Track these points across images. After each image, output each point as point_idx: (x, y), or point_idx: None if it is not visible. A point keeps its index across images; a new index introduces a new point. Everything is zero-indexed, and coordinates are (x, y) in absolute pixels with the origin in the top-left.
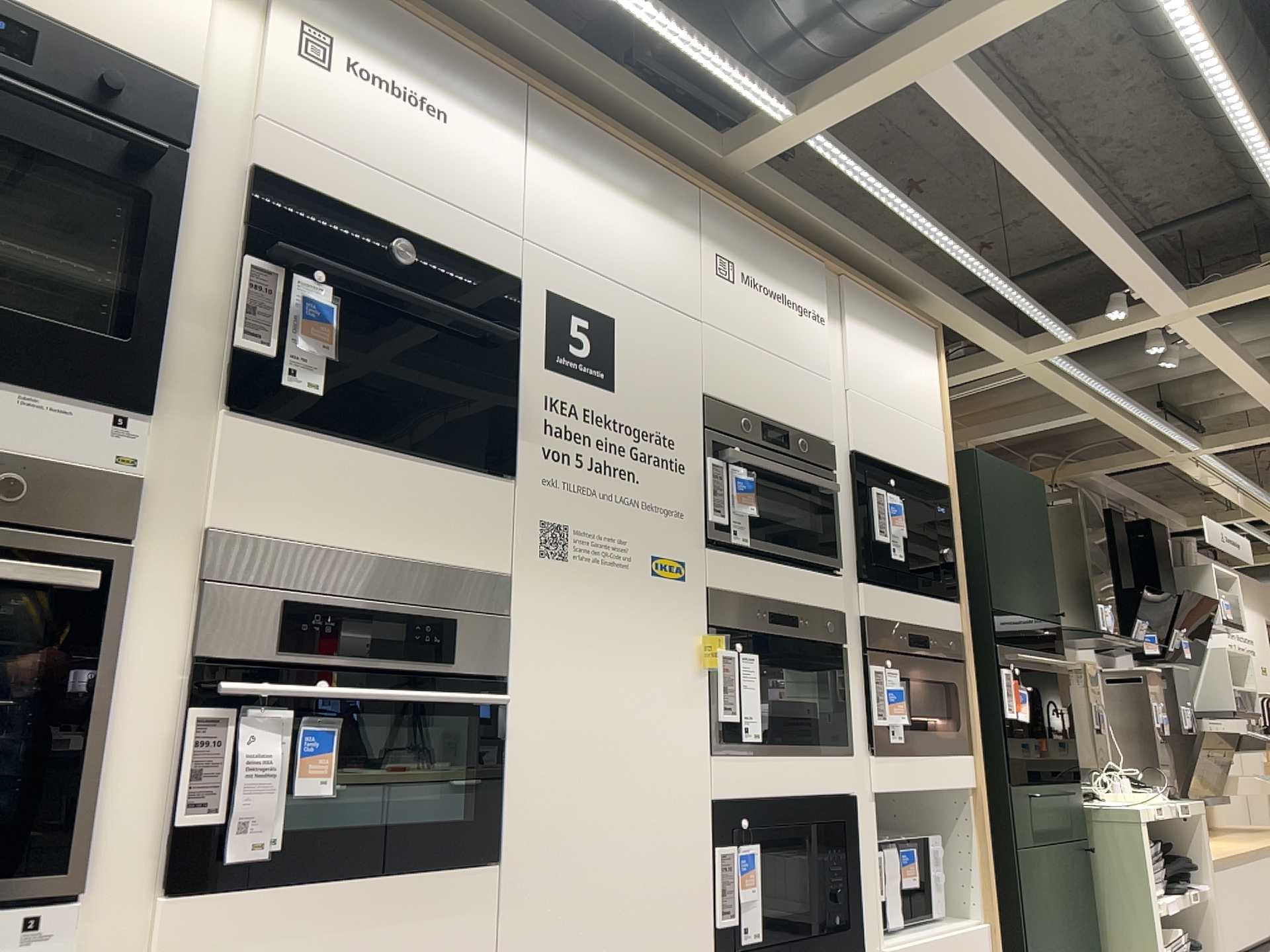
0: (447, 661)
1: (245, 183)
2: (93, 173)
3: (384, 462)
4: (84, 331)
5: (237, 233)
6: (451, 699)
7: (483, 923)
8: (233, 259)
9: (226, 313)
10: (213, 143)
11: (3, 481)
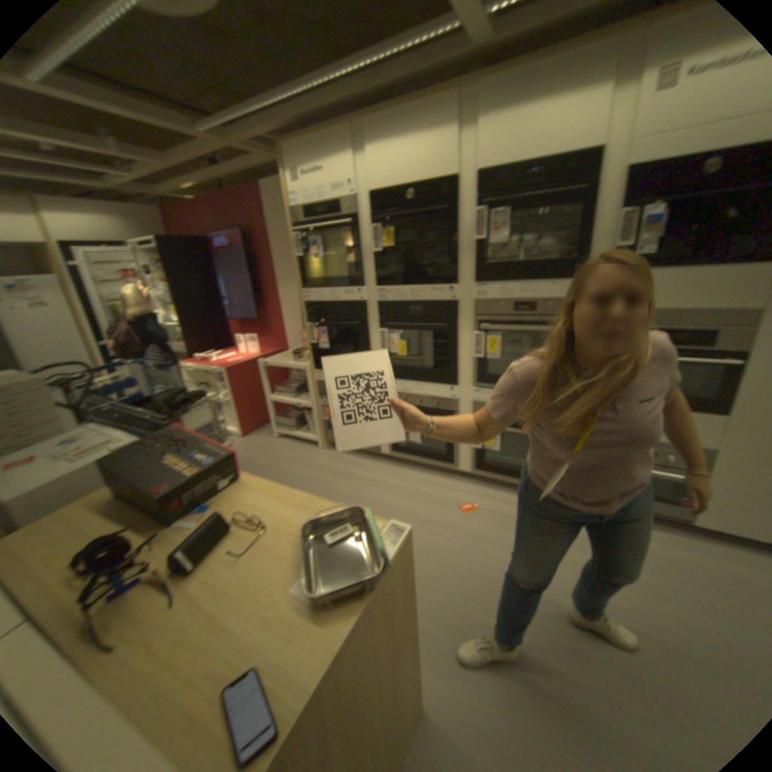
0: (711, 345)
1: (624, 175)
2: (575, 190)
3: (686, 272)
4: (567, 256)
5: (620, 199)
6: (705, 362)
7: (715, 431)
8: (618, 210)
9: (615, 233)
10: (610, 165)
11: (548, 305)
